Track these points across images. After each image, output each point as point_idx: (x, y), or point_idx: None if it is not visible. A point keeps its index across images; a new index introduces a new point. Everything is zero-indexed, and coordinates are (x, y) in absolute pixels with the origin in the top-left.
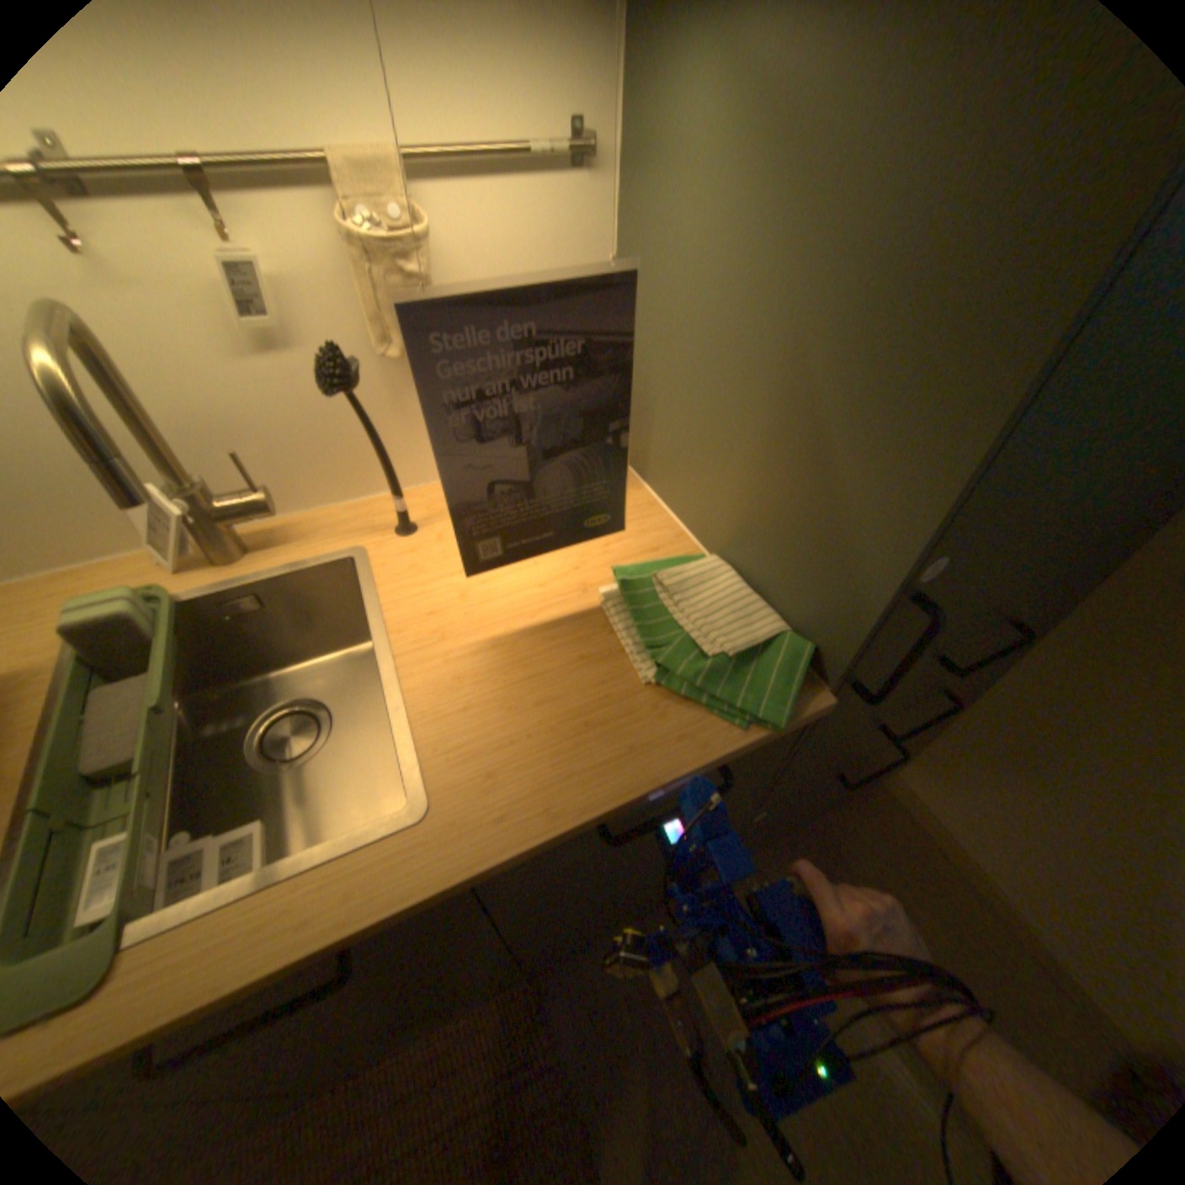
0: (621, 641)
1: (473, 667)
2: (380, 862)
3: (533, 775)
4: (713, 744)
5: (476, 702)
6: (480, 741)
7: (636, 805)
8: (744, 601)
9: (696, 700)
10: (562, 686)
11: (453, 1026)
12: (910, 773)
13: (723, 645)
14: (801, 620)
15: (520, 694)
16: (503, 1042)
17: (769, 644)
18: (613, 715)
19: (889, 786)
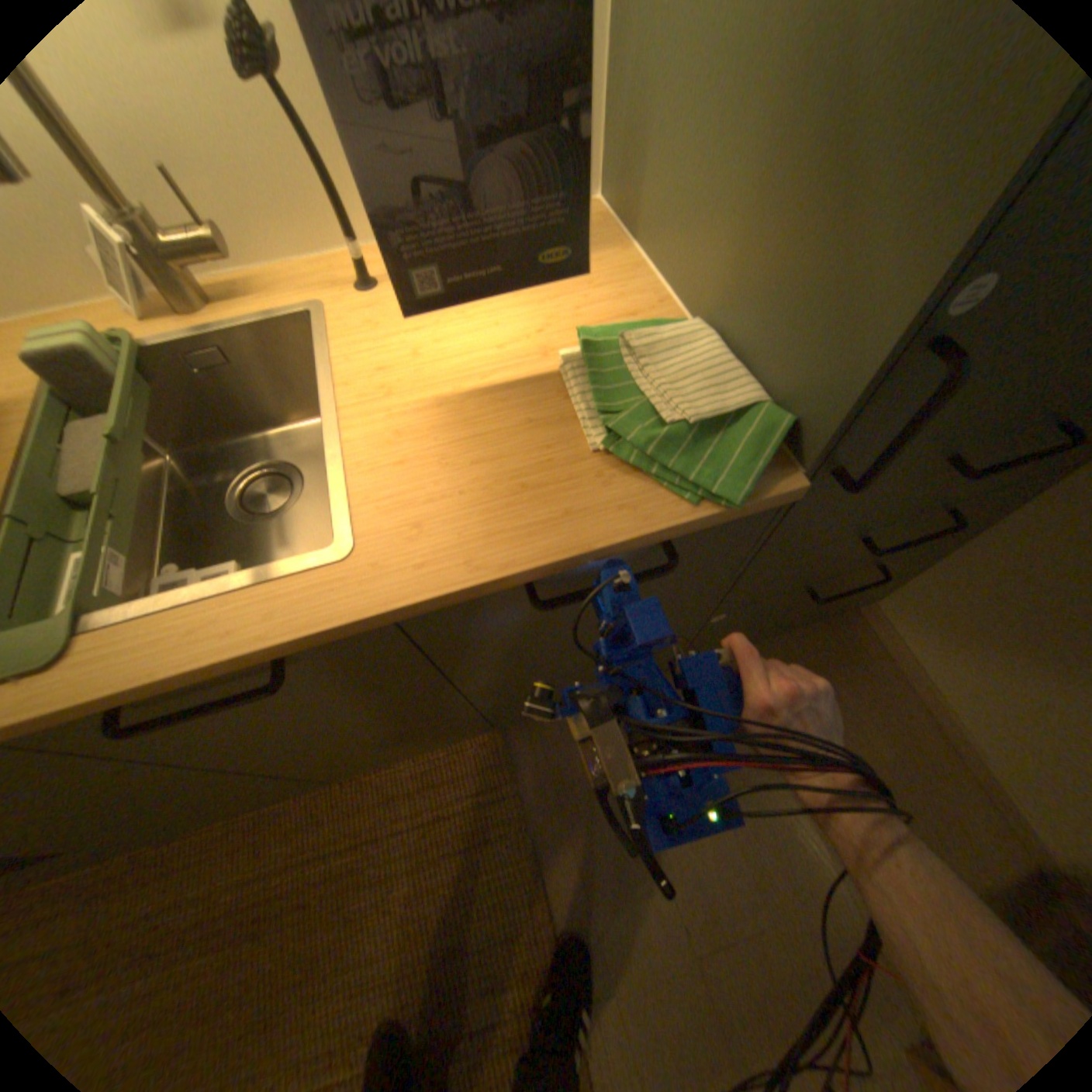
0: (576, 407)
1: (416, 424)
2: (302, 590)
3: (459, 529)
4: (658, 518)
5: (413, 456)
6: (411, 493)
7: (563, 568)
8: (722, 368)
9: (646, 472)
10: (504, 447)
11: (435, 755)
12: (891, 603)
13: (686, 412)
14: (785, 389)
15: (458, 452)
16: (474, 773)
17: (741, 414)
18: (553, 480)
19: (866, 614)
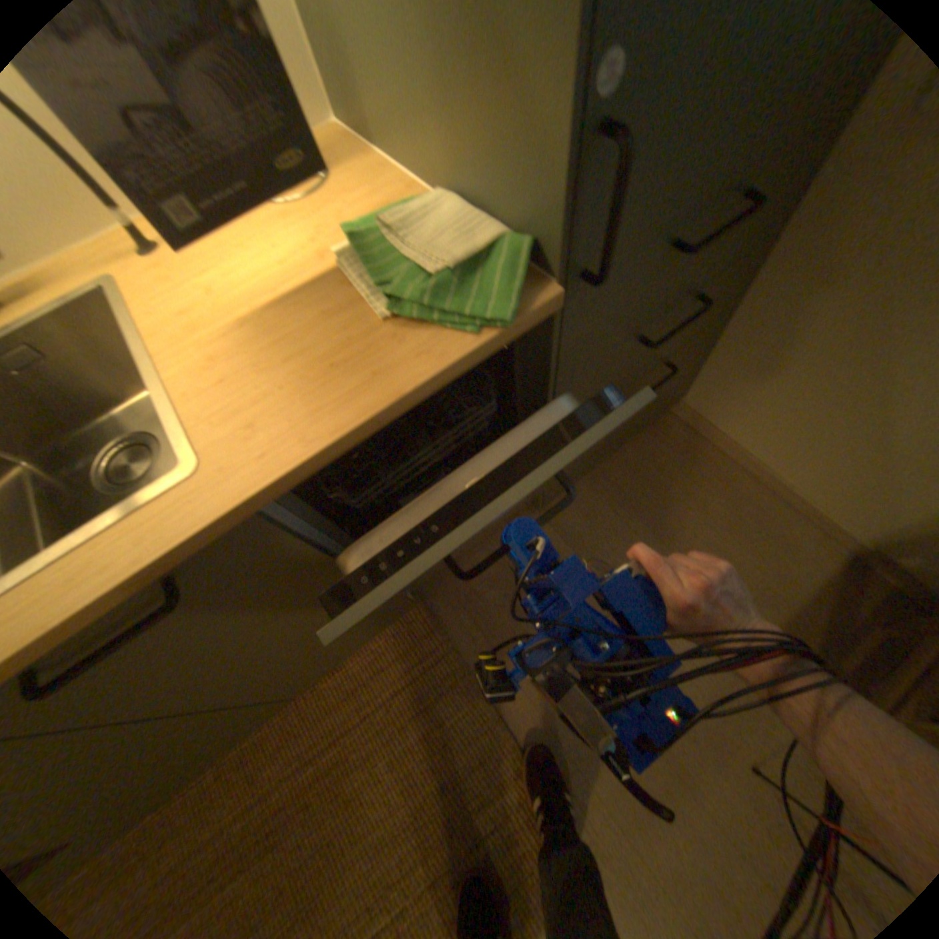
0: (360, 291)
1: (226, 347)
2: (163, 511)
3: (287, 417)
4: (452, 356)
5: (231, 374)
6: (238, 403)
7: (386, 420)
8: (466, 220)
9: (431, 322)
10: (307, 341)
11: (375, 645)
12: (691, 397)
13: (446, 262)
14: (518, 219)
15: (269, 357)
16: (412, 646)
17: (491, 250)
18: (356, 353)
19: (677, 413)
